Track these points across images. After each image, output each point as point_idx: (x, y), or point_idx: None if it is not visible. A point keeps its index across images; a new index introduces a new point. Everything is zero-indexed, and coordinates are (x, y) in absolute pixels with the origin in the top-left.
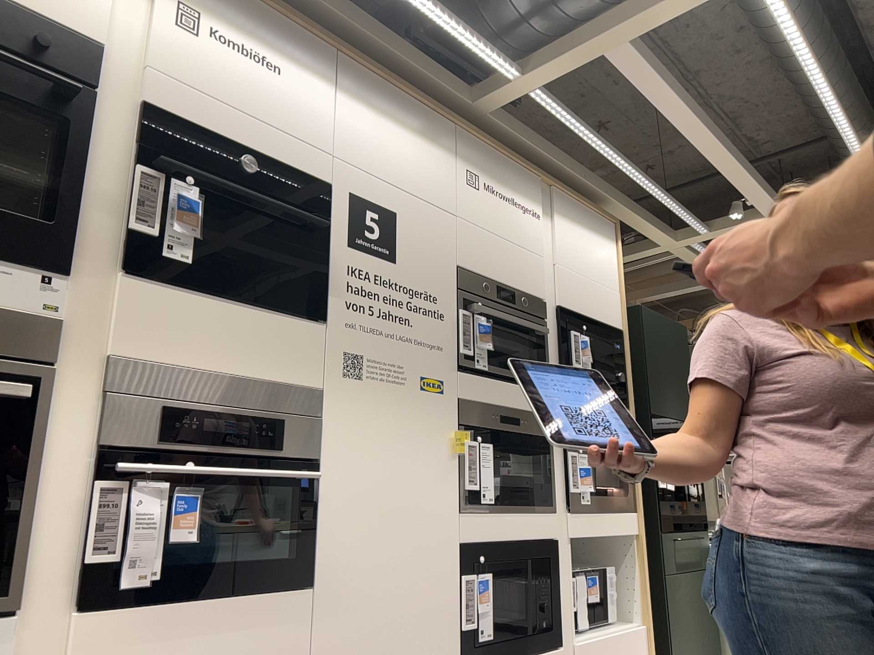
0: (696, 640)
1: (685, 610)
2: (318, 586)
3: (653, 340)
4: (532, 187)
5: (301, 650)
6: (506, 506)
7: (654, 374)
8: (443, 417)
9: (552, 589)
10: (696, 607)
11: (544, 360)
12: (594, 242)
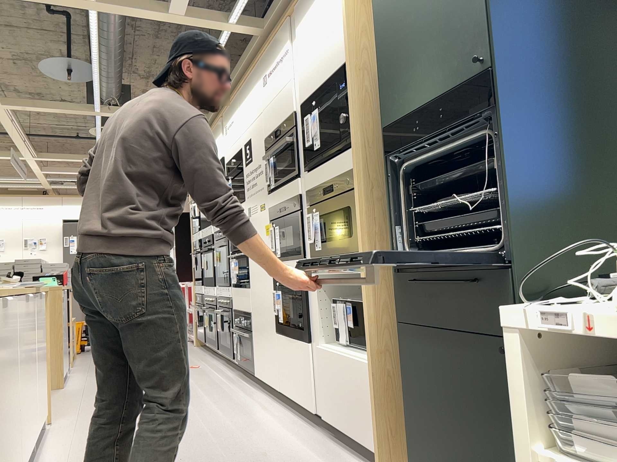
0: (466, 433)
1: (440, 380)
2: (250, 288)
3: (393, 14)
4: (284, 35)
5: (249, 306)
6: (285, 258)
7: (393, 66)
8: (265, 220)
9: (304, 307)
10: (474, 390)
11: (295, 158)
12: (322, 3)
